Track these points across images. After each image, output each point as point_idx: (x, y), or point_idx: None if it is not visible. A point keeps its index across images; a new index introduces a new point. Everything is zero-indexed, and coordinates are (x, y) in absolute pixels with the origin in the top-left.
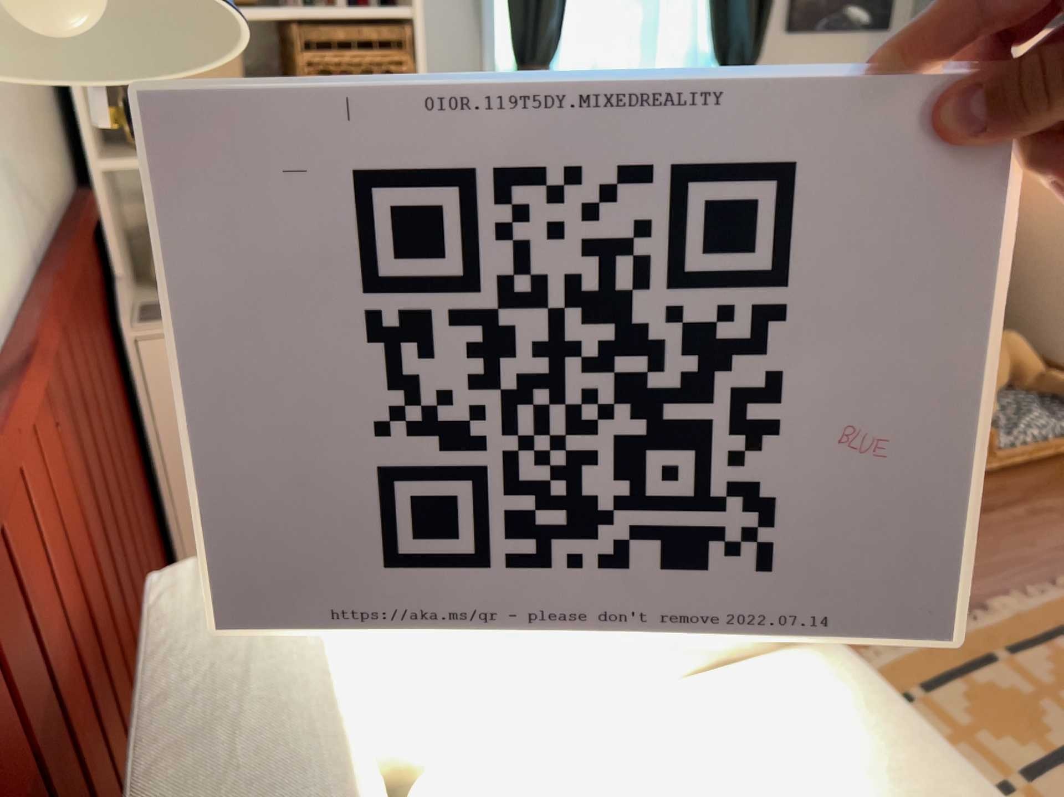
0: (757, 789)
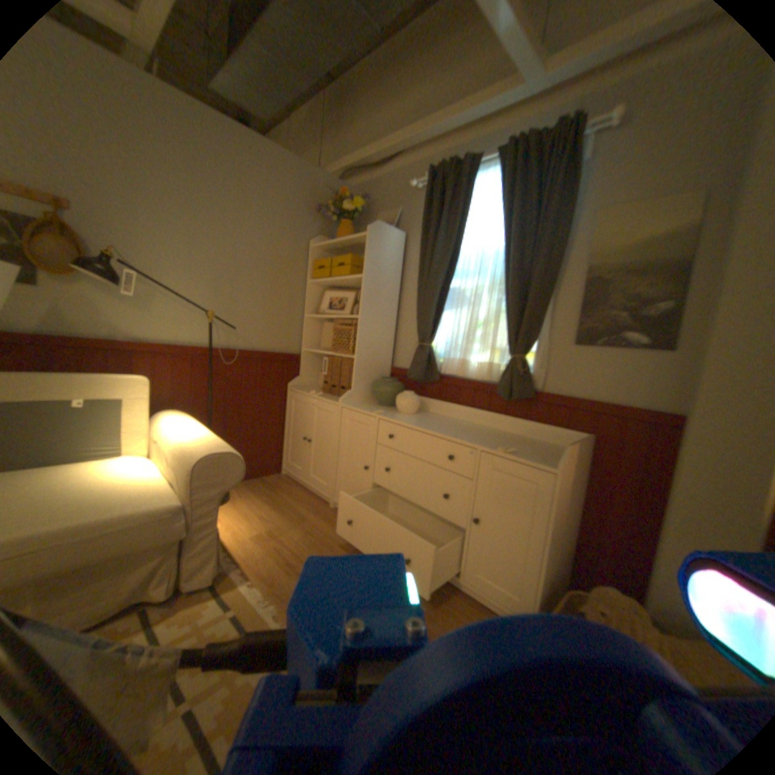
0: (110, 487)
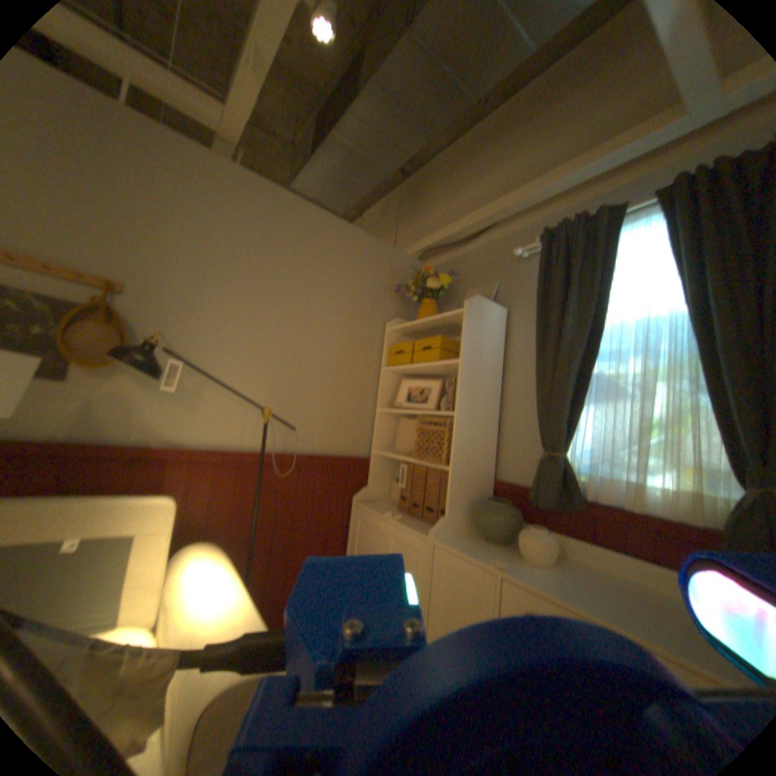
0: None
